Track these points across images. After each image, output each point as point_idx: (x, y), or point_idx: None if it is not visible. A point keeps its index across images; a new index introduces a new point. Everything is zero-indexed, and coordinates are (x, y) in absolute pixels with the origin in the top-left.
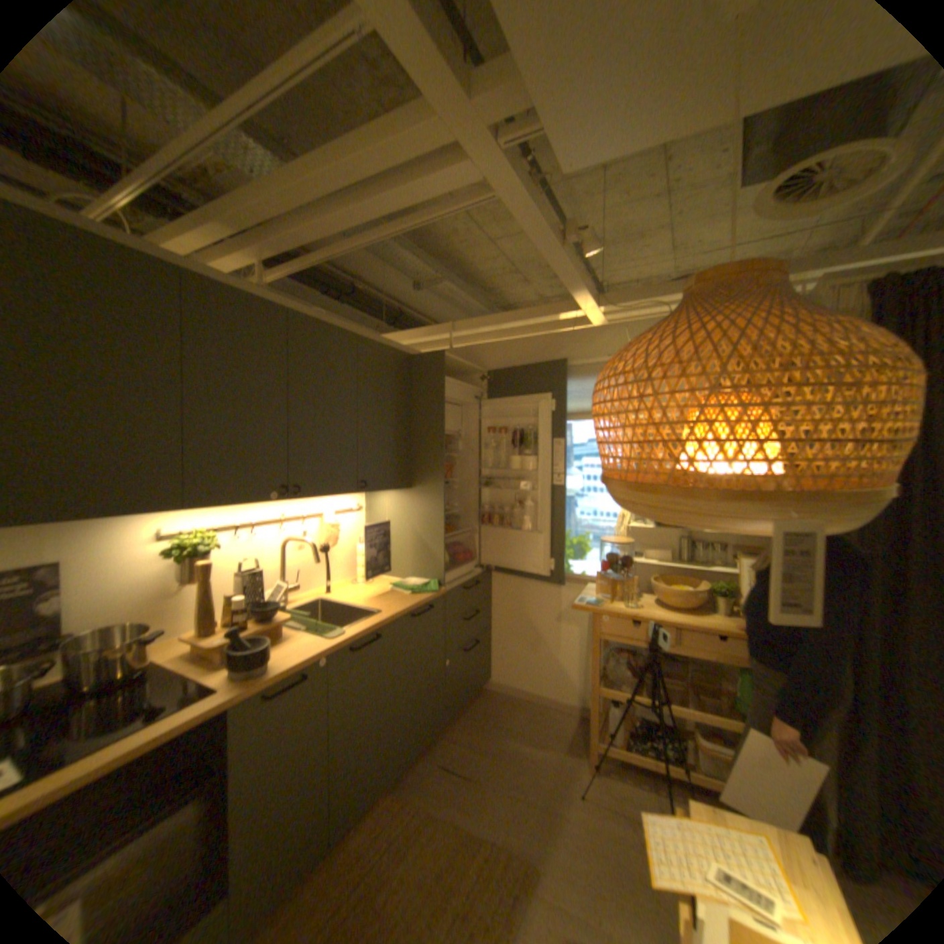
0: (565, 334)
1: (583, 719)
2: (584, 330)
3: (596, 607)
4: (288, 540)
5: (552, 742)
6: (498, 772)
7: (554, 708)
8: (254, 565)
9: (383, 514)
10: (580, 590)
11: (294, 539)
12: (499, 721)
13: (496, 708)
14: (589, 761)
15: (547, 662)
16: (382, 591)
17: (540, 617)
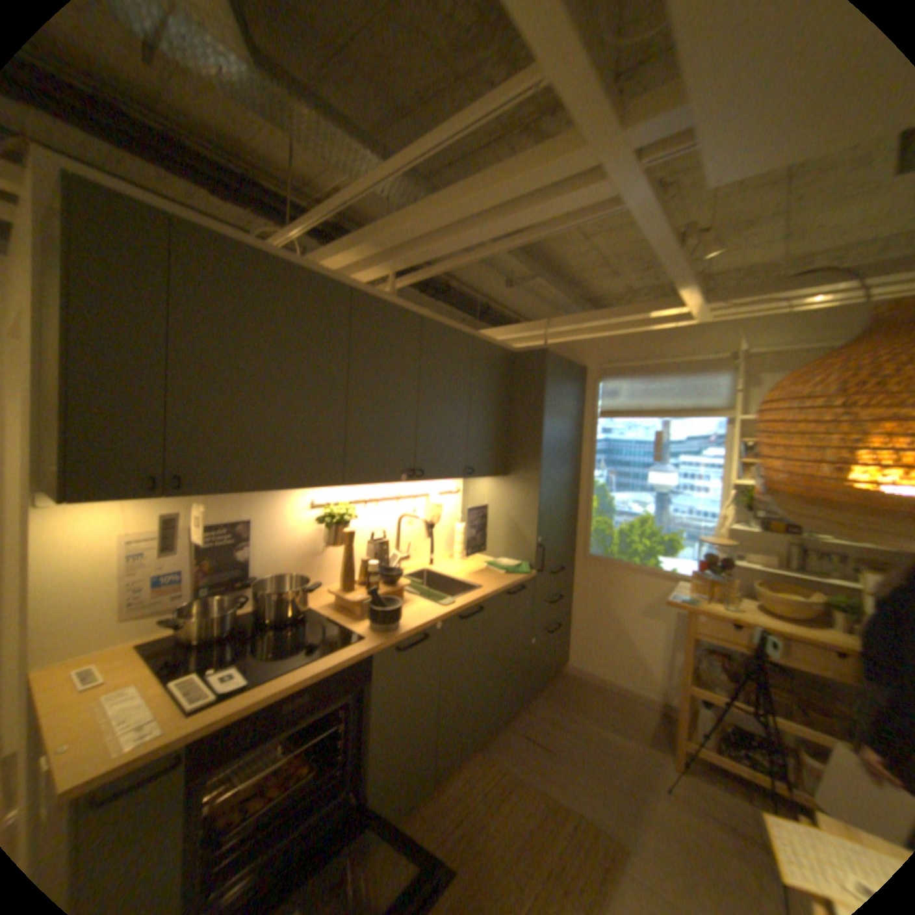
0: (667, 330)
1: (665, 715)
2: (689, 327)
3: (692, 606)
4: (404, 515)
5: (634, 732)
6: (581, 751)
7: (634, 700)
8: (379, 535)
9: (479, 497)
10: (669, 587)
11: (409, 515)
12: (579, 704)
13: (575, 690)
14: (674, 758)
15: (629, 654)
16: (478, 567)
17: (624, 609)
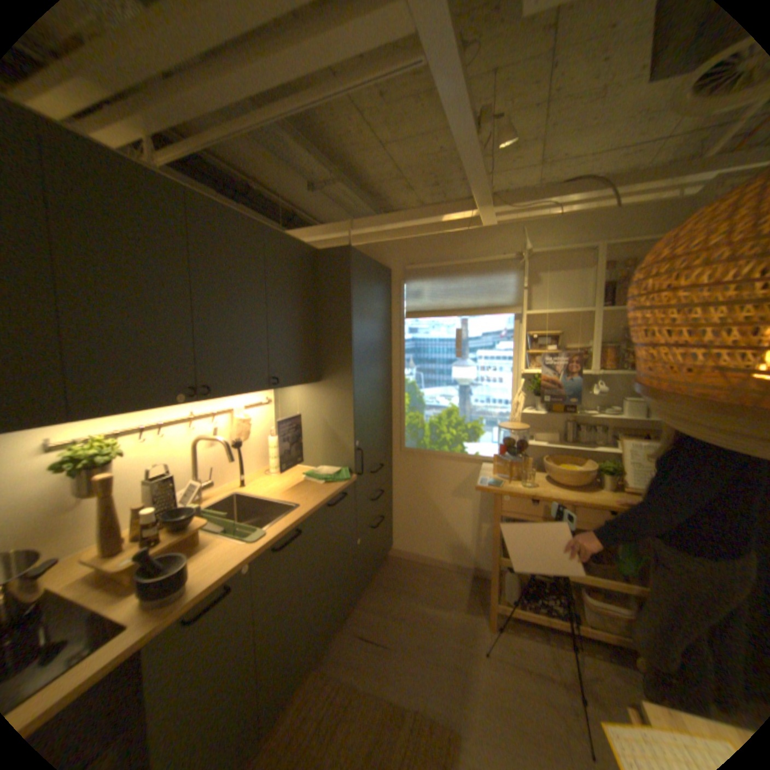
0: (461, 233)
1: (475, 578)
2: (479, 230)
3: (497, 487)
4: (199, 439)
5: (452, 602)
6: (409, 637)
7: (449, 570)
8: (164, 469)
9: (292, 406)
10: (473, 469)
11: (206, 438)
12: (404, 586)
13: (399, 573)
14: (487, 618)
15: (443, 531)
16: (296, 481)
17: (437, 492)
